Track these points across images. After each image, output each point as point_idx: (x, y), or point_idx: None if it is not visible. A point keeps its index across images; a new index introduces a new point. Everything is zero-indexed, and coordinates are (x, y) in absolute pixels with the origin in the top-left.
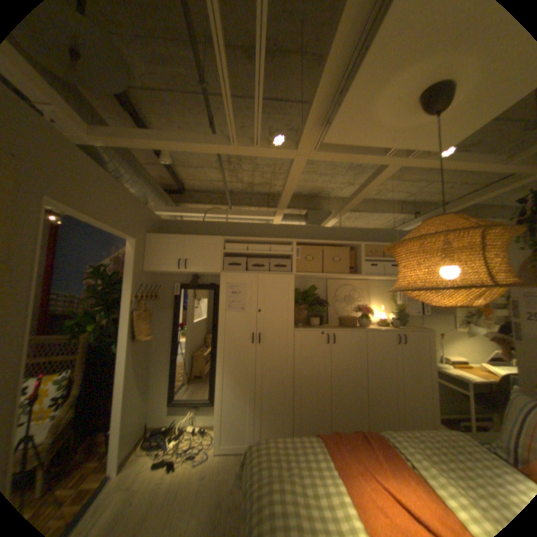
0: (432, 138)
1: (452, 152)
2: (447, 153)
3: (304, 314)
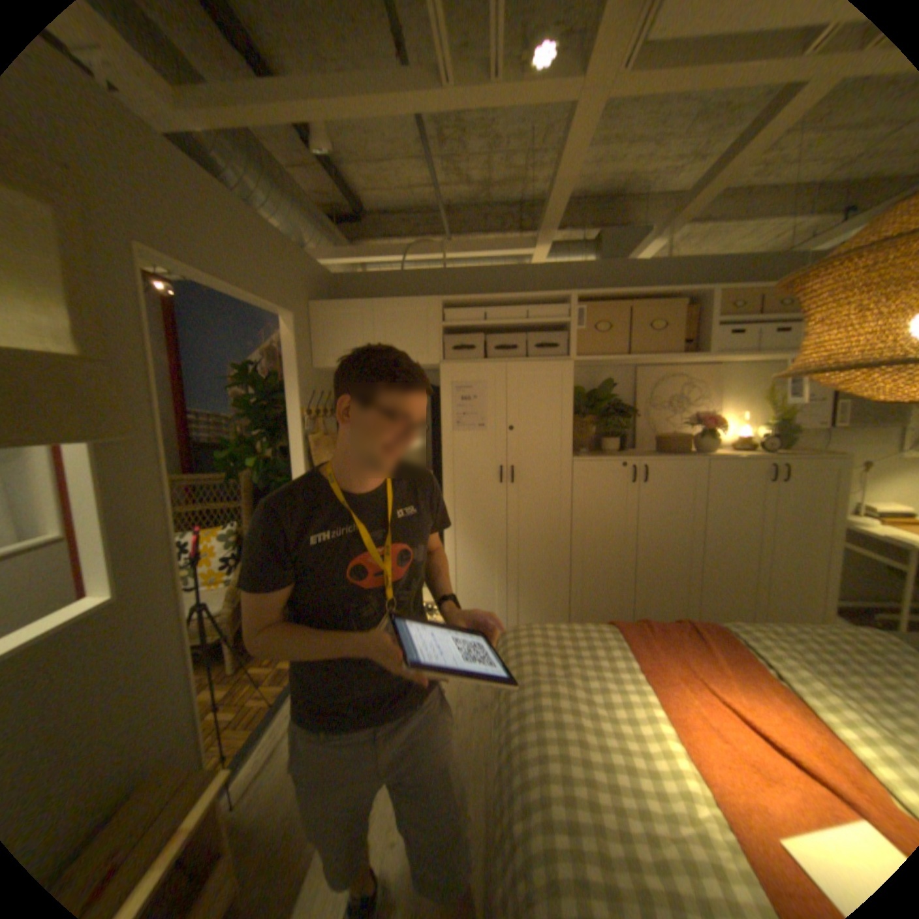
0: None
1: None
2: None
3: (592, 433)
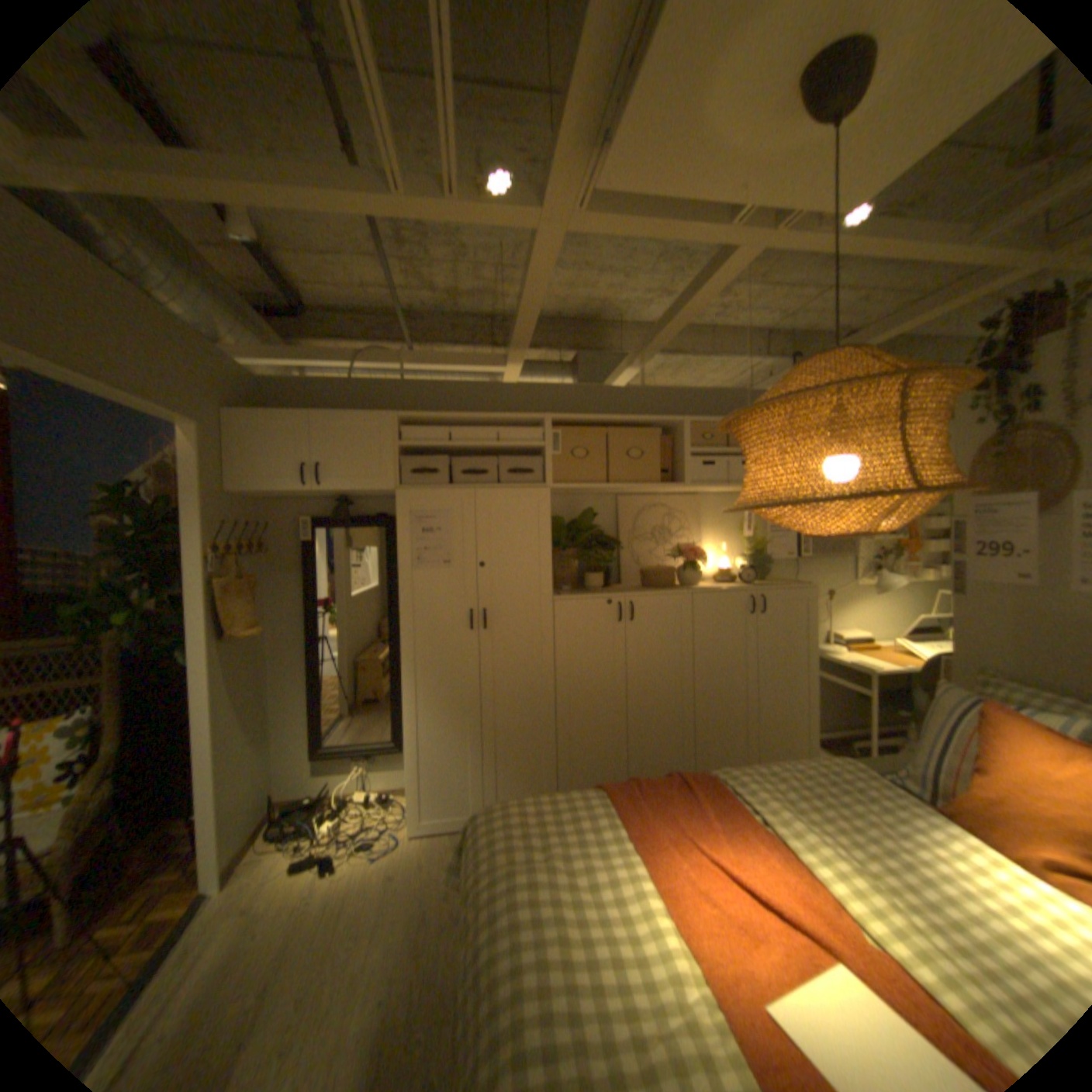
0: (825, 181)
1: (866, 216)
2: (856, 219)
3: (574, 568)
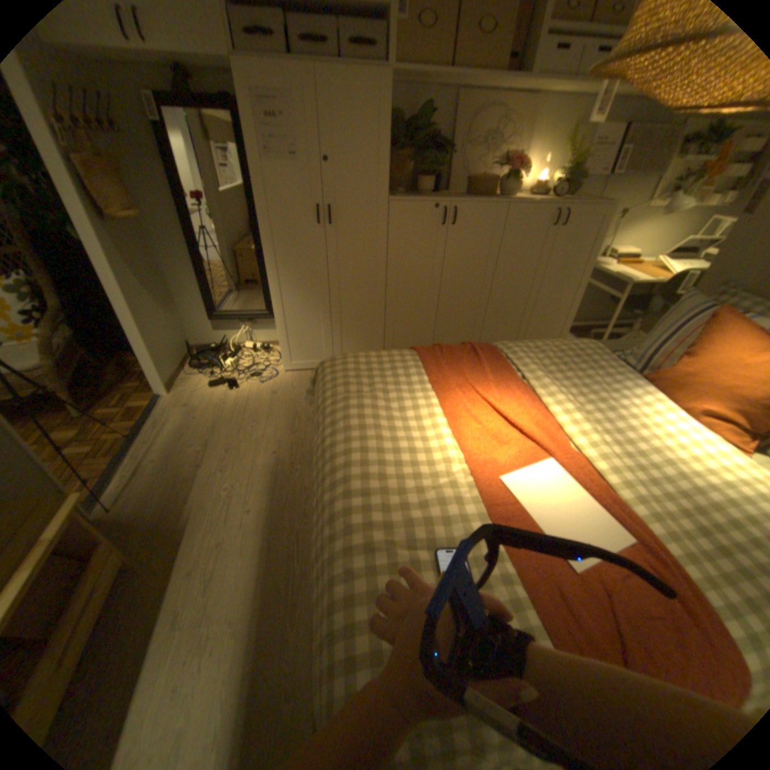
0: None
1: None
2: None
3: (411, 171)
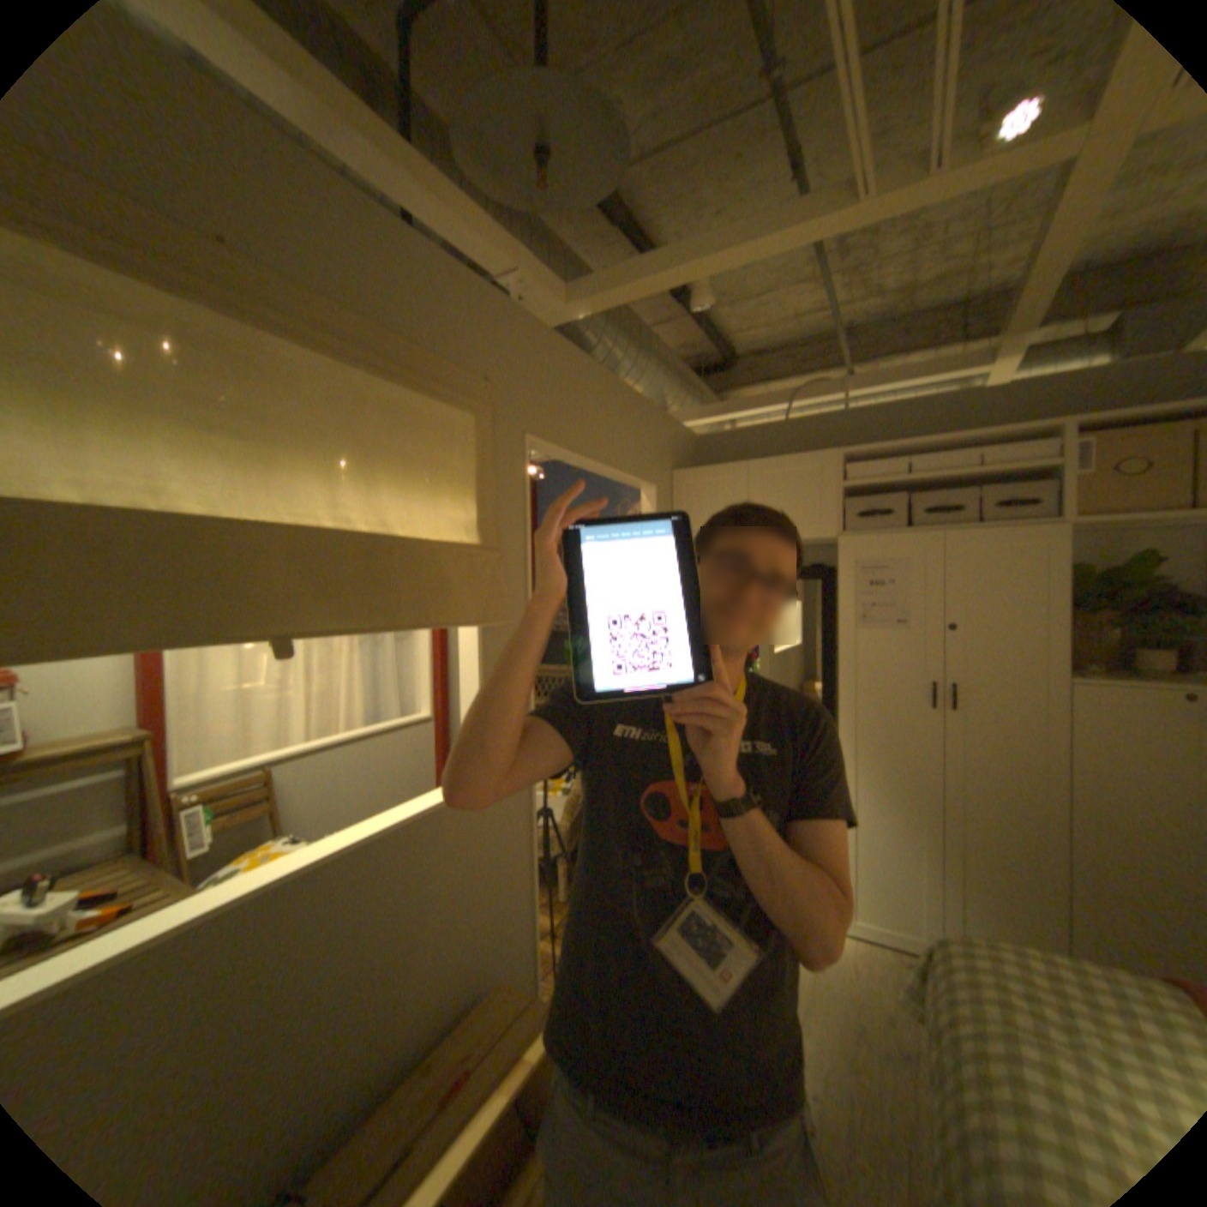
0: None
1: None
2: None
3: (1111, 642)
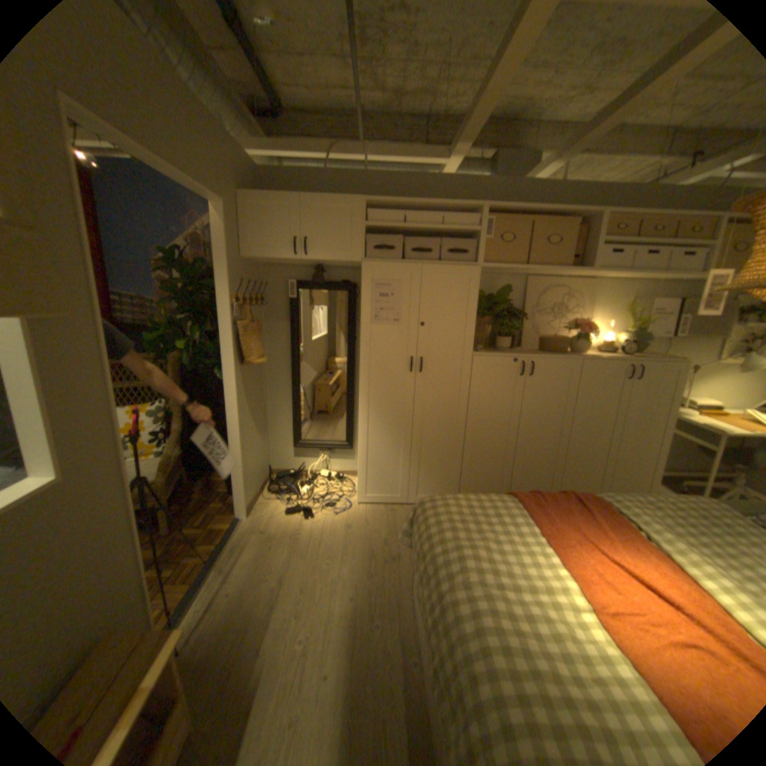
0: None
1: None
2: None
3: (486, 332)
